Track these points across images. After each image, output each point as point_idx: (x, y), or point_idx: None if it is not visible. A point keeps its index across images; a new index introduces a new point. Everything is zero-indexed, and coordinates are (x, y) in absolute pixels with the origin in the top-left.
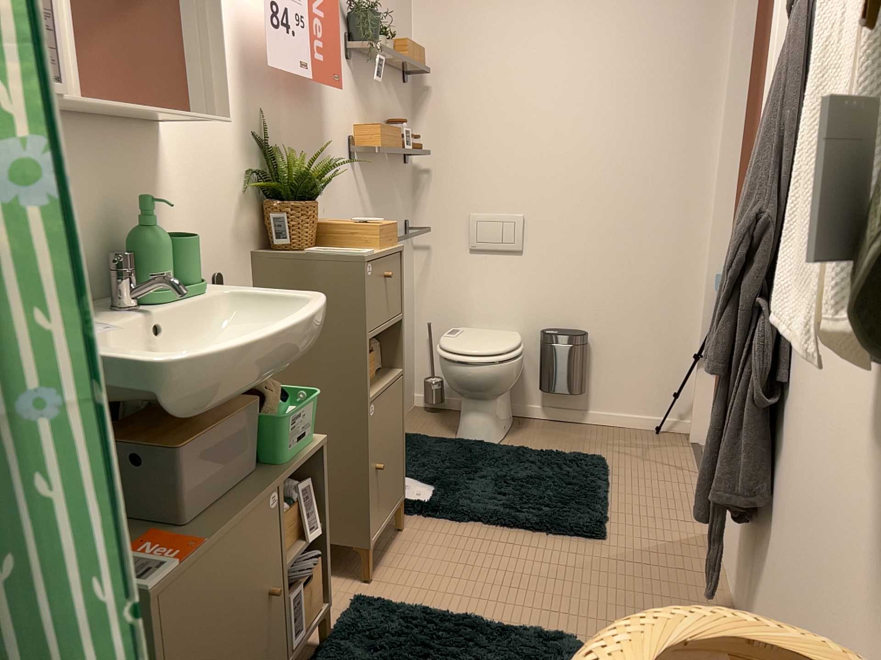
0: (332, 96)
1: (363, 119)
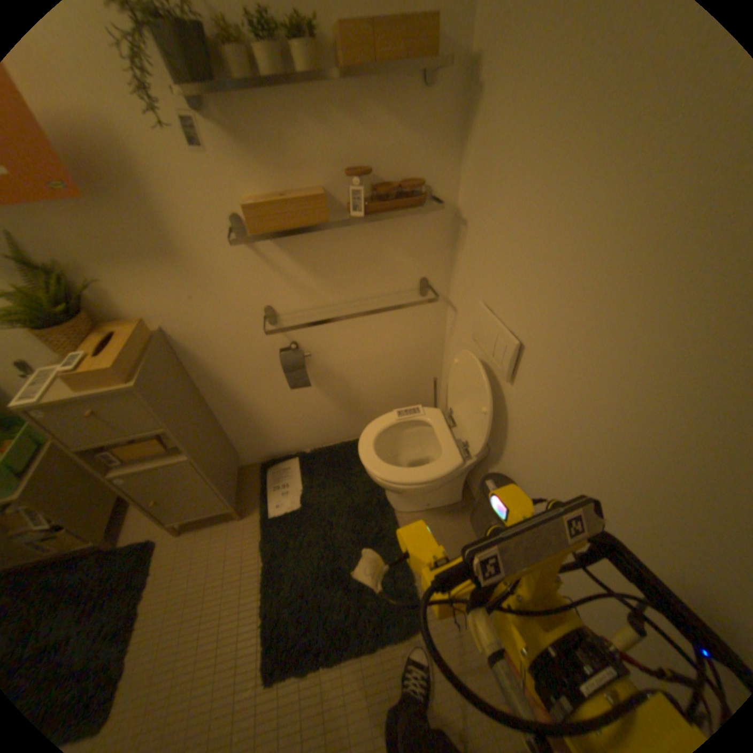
0: (161, 173)
1: (266, 181)
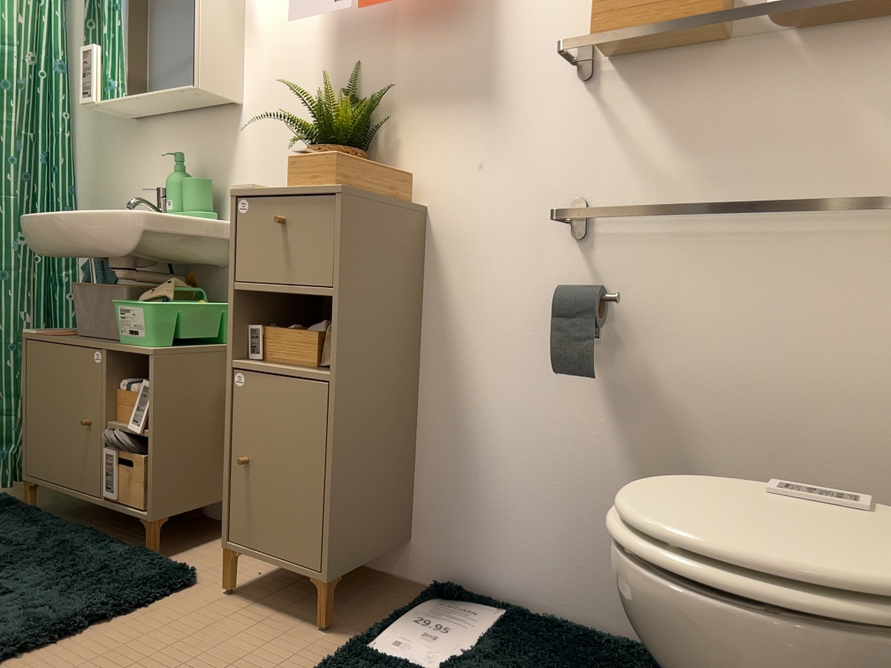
0: None
1: None
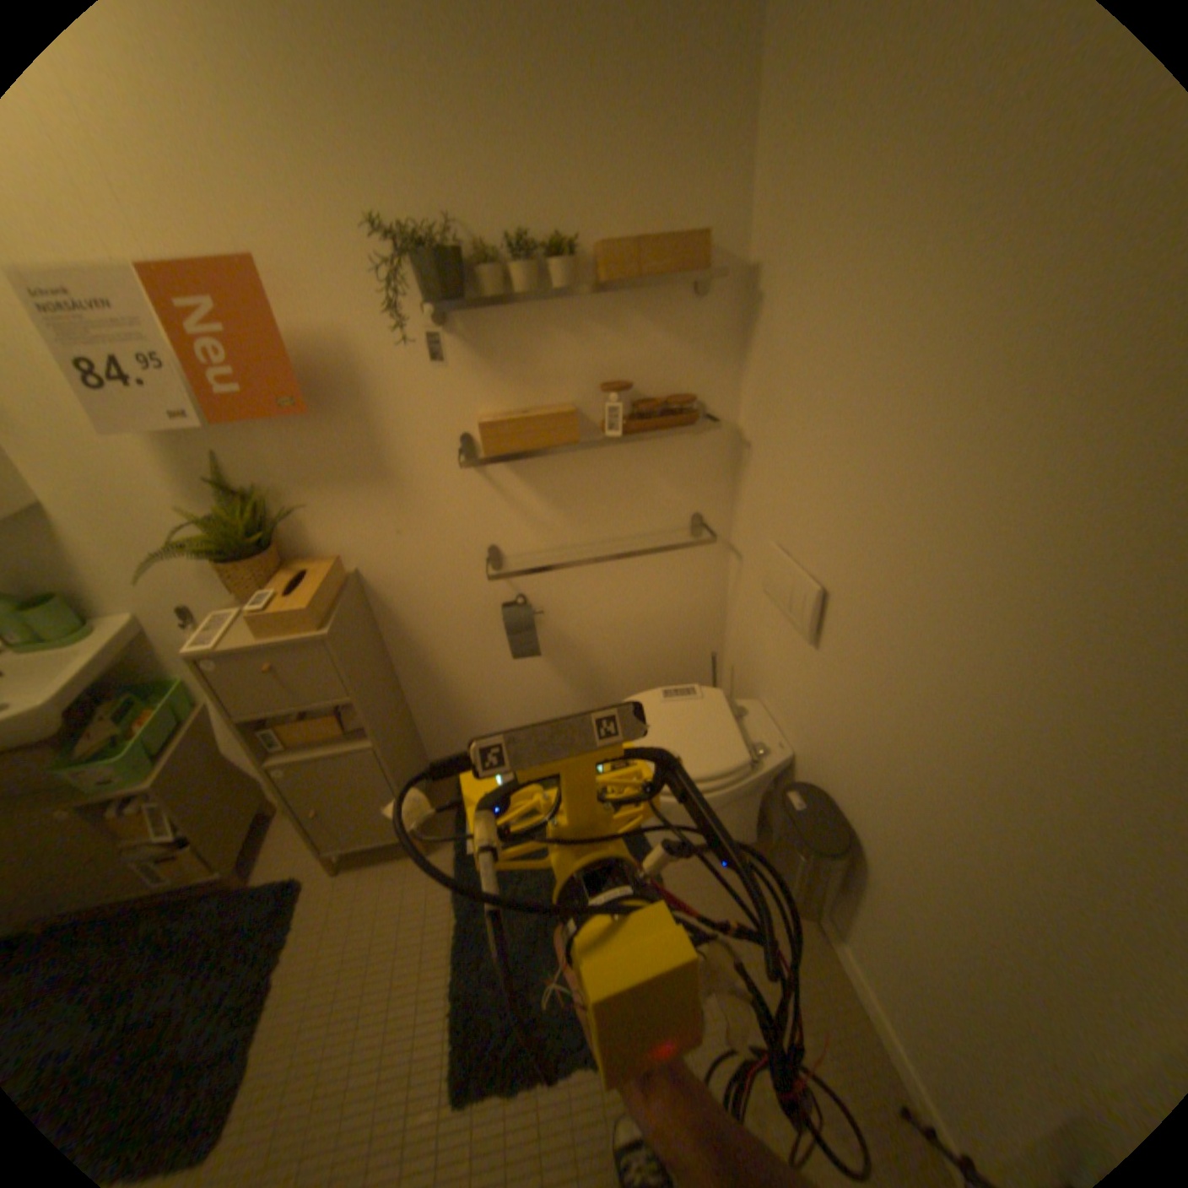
0: (394, 389)
1: (508, 397)
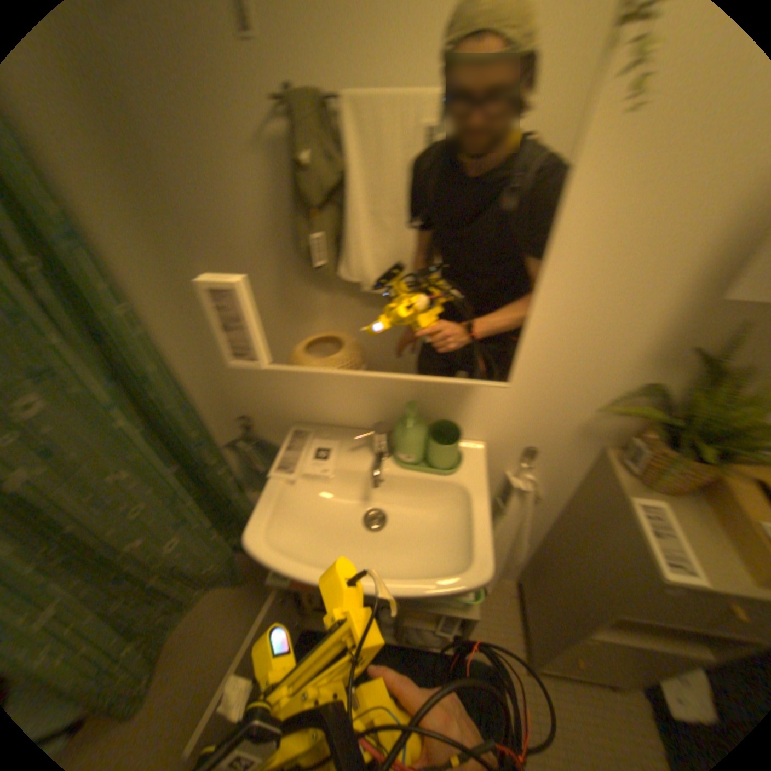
0: None
1: None
